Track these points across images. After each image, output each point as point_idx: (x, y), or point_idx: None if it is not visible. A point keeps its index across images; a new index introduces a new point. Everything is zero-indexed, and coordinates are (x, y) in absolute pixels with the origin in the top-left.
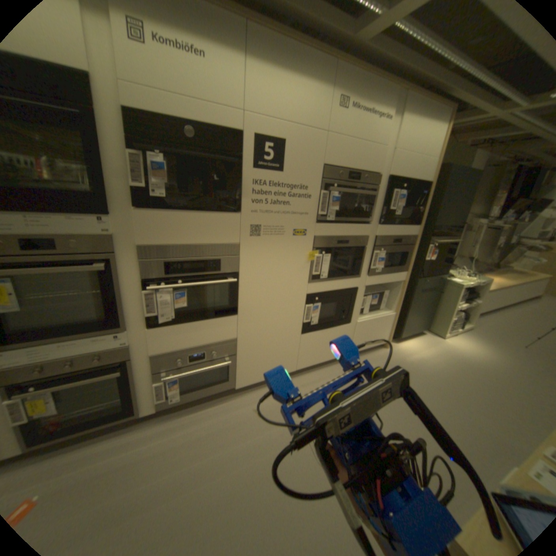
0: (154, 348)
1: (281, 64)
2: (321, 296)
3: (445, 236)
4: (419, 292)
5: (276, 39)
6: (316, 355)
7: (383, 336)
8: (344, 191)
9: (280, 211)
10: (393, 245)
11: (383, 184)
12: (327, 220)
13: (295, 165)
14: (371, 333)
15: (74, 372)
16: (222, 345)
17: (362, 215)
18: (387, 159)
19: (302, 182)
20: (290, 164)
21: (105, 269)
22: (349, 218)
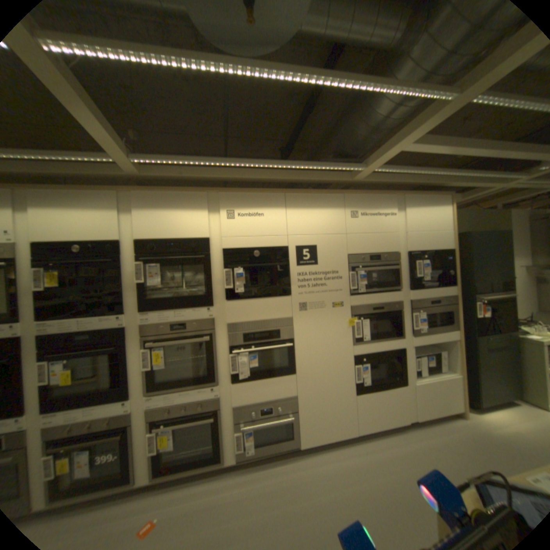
0: (236, 401)
1: (306, 207)
2: (368, 357)
3: (495, 292)
4: (486, 353)
5: (302, 196)
6: (378, 421)
7: (455, 404)
8: (368, 270)
9: (319, 291)
10: (434, 306)
11: (404, 259)
12: (359, 292)
13: (325, 259)
14: (438, 399)
15: (185, 416)
16: (285, 402)
17: (391, 285)
18: (401, 240)
19: (333, 269)
20: (322, 259)
21: (209, 340)
22: (381, 289)
